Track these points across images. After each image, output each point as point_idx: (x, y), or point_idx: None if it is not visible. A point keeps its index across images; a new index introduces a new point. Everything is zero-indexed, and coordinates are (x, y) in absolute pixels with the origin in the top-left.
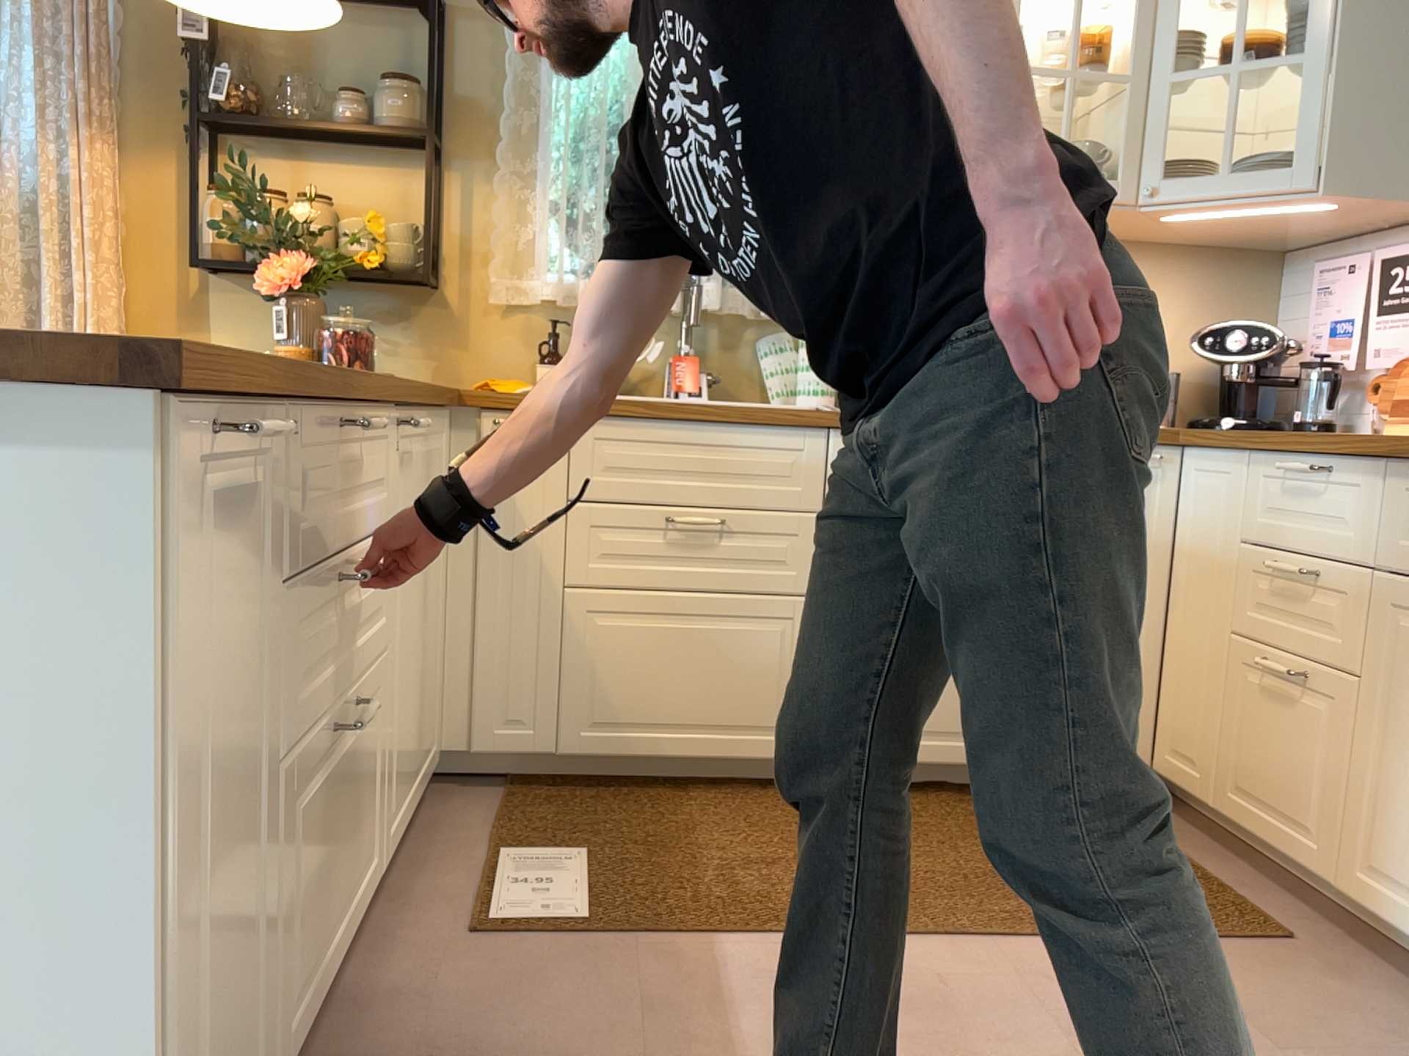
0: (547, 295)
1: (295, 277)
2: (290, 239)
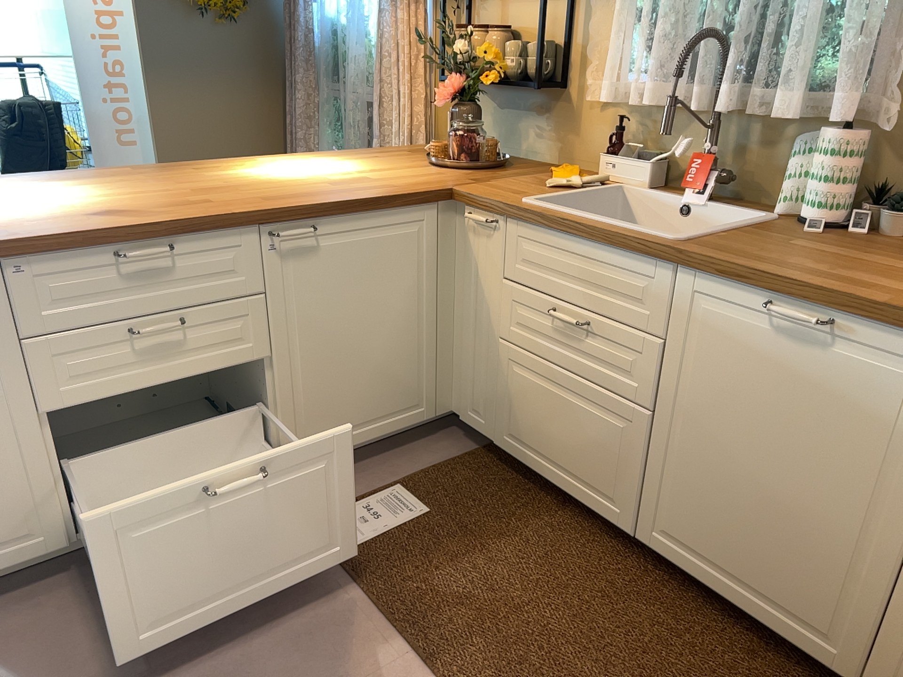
0: (601, 101)
1: (446, 94)
2: (454, 66)
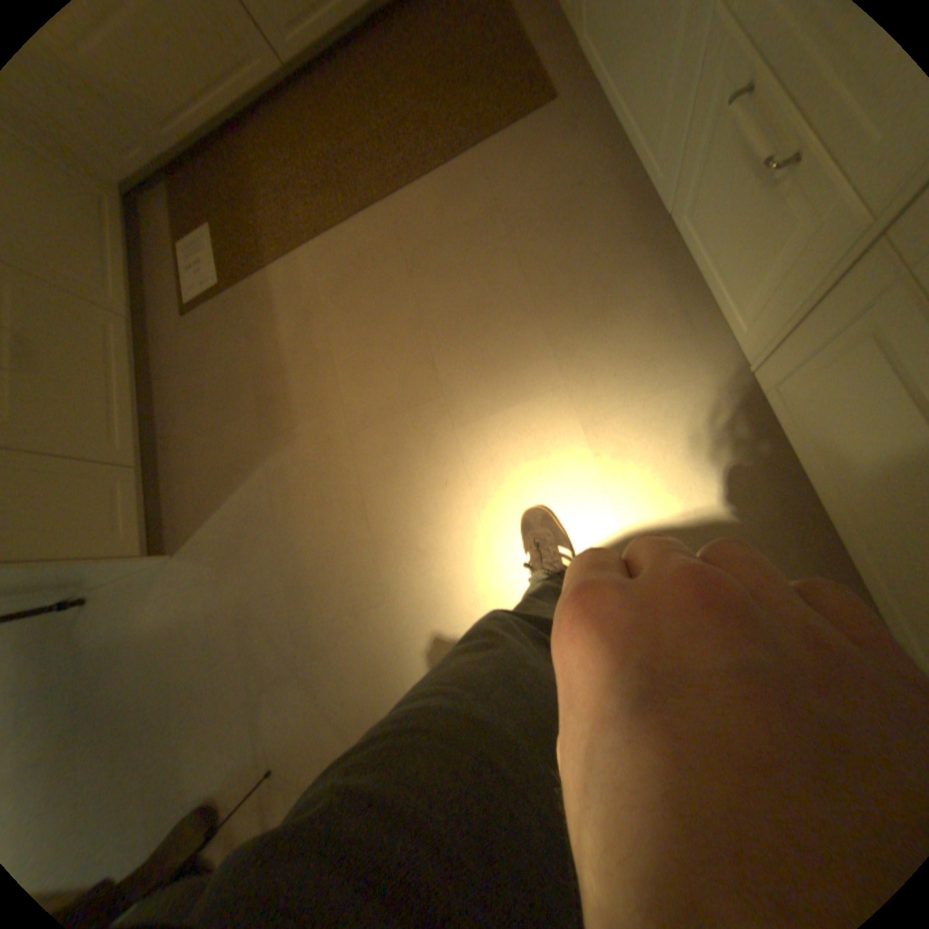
0: None
1: None
2: None
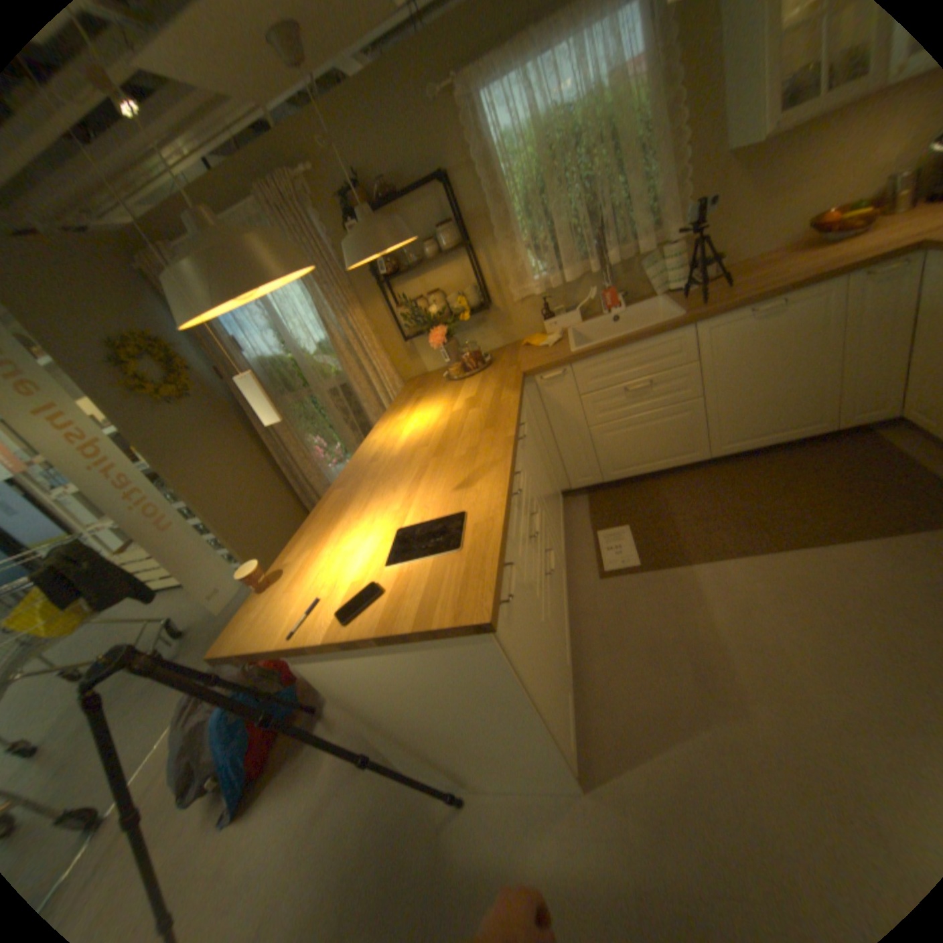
0: (537, 295)
1: (442, 341)
2: (433, 324)
